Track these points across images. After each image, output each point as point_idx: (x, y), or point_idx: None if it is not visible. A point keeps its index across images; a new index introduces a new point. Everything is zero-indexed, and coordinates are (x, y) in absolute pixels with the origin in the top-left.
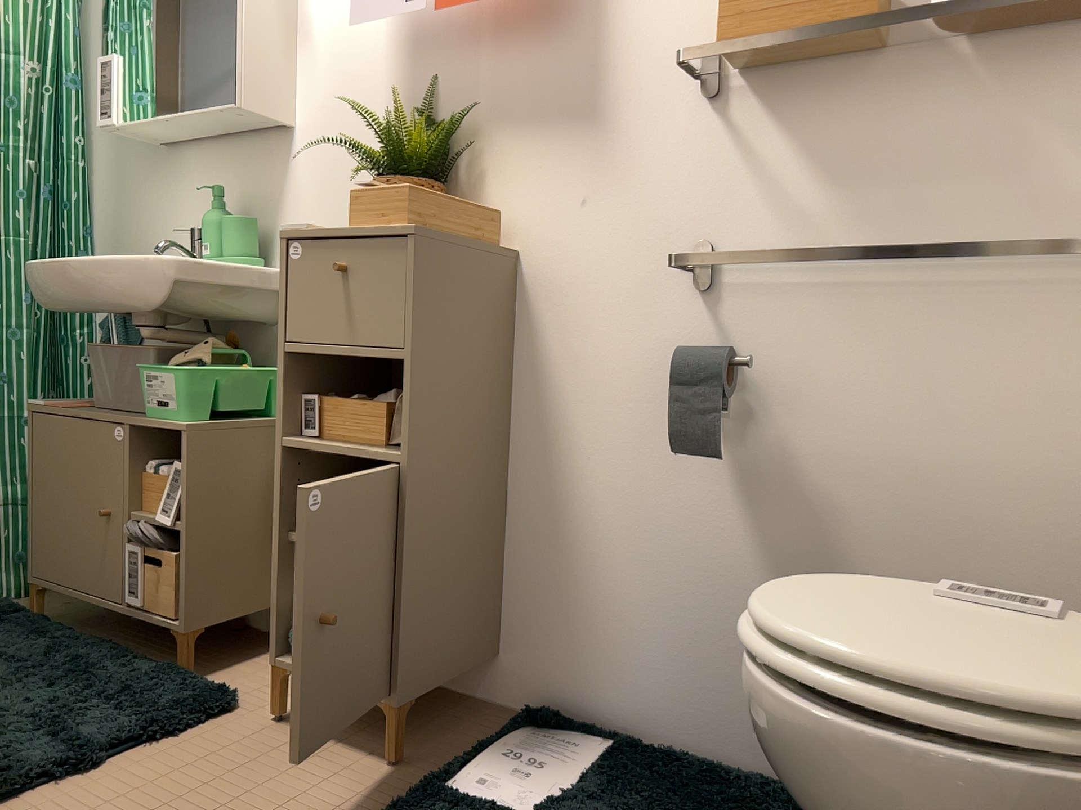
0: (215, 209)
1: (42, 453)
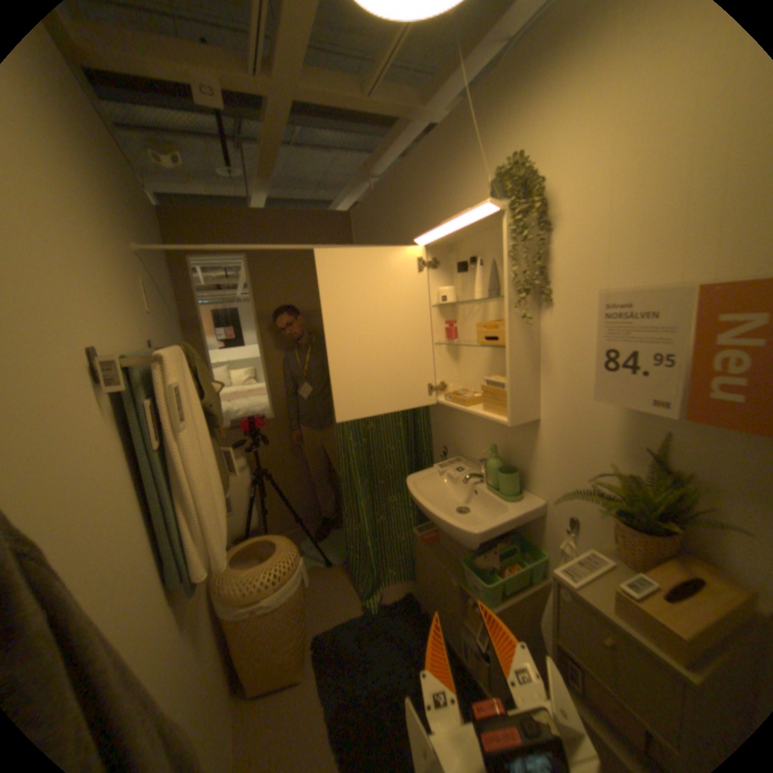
0: (494, 460)
1: (420, 556)
